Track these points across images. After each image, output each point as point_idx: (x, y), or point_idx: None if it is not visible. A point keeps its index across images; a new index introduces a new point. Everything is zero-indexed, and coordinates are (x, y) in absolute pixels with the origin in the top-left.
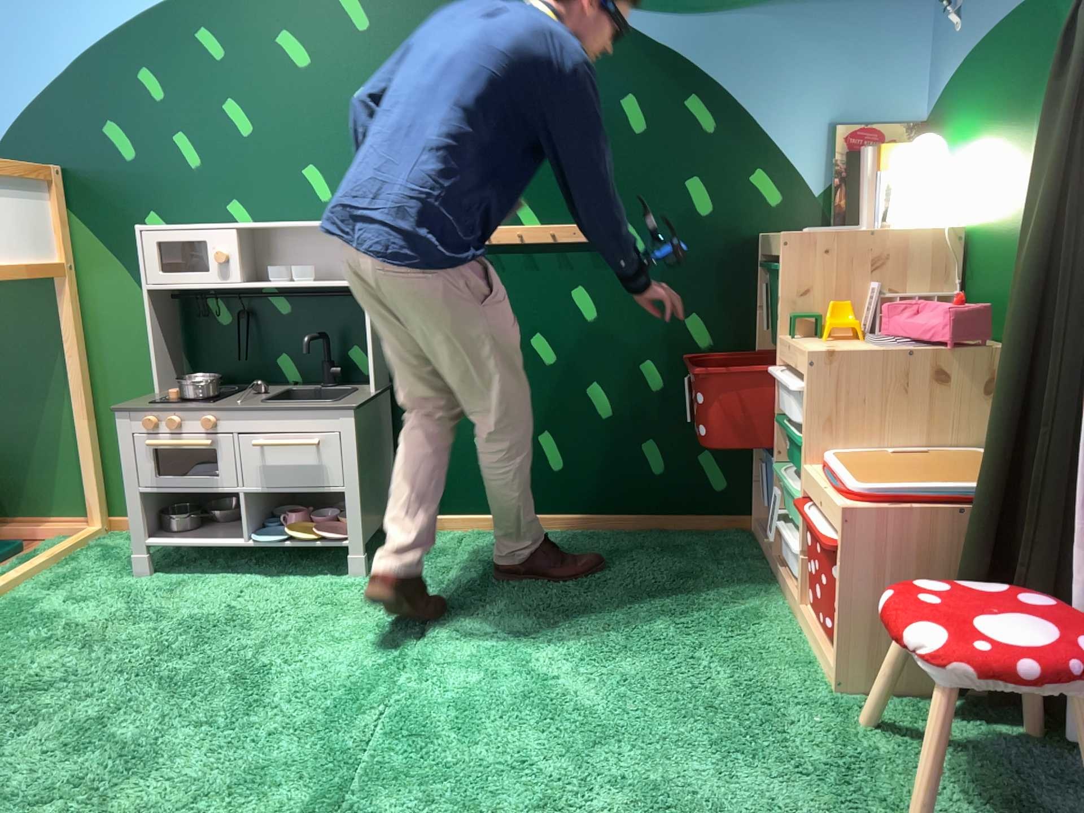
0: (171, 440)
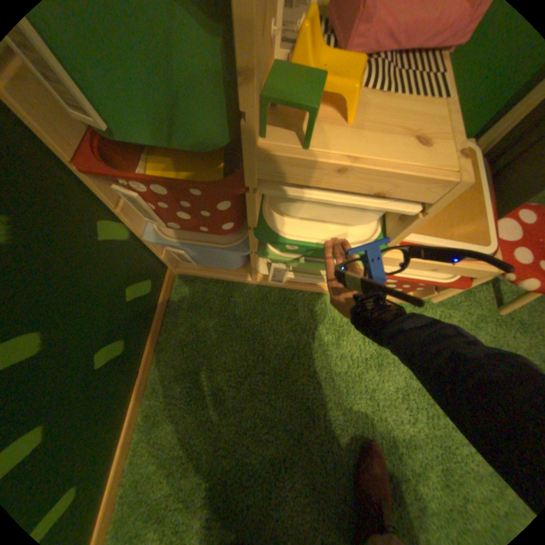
0: None
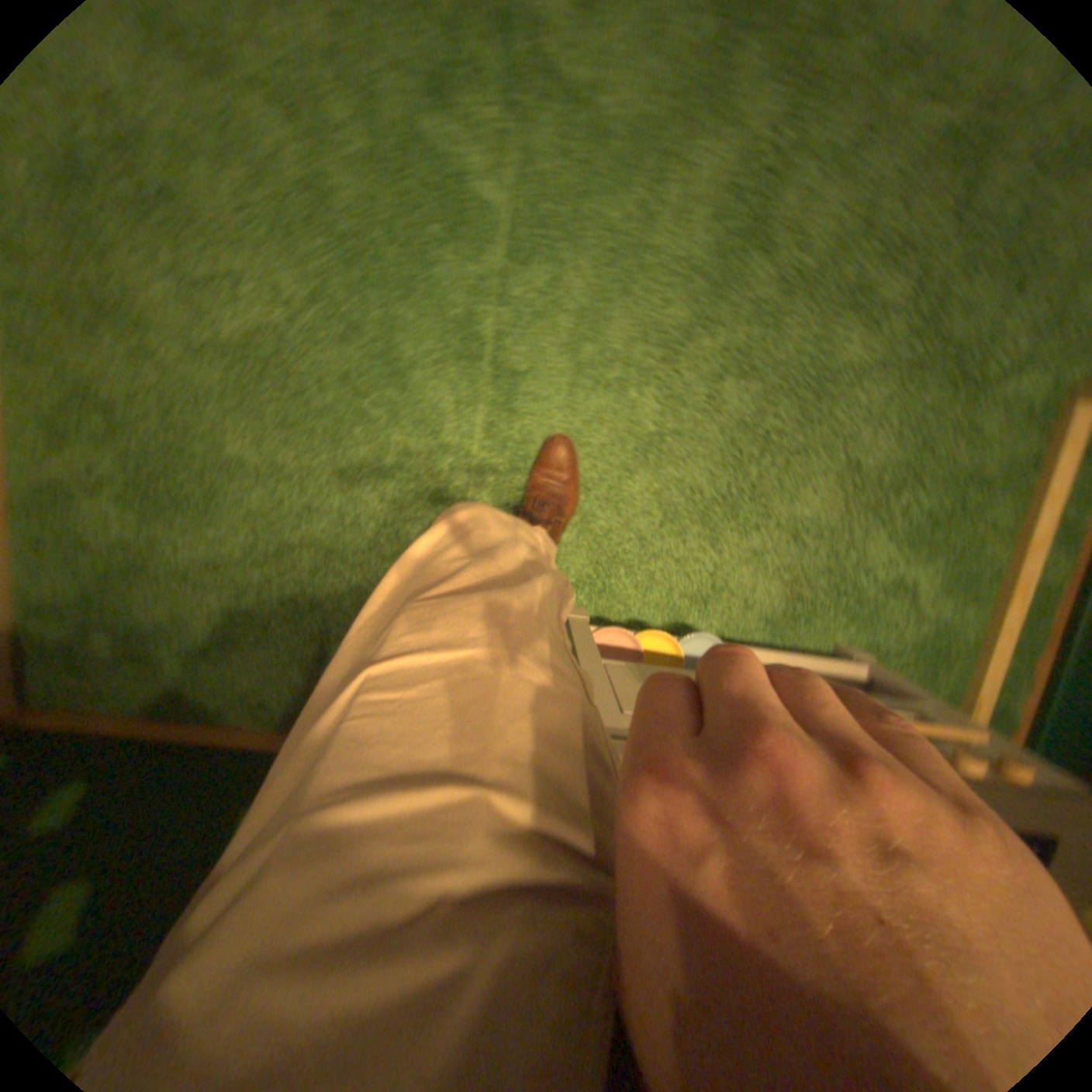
0: (931, 732)
